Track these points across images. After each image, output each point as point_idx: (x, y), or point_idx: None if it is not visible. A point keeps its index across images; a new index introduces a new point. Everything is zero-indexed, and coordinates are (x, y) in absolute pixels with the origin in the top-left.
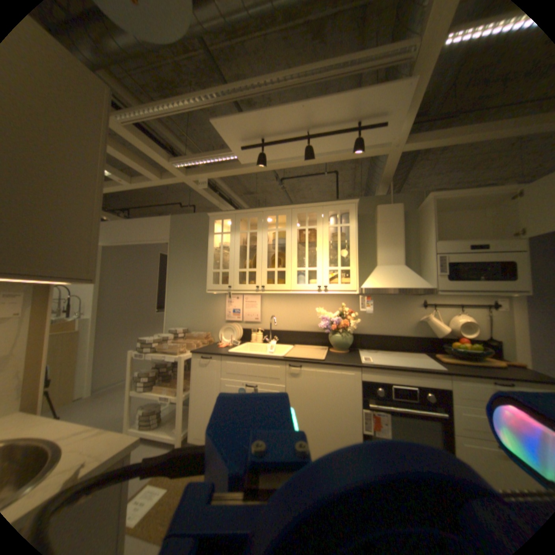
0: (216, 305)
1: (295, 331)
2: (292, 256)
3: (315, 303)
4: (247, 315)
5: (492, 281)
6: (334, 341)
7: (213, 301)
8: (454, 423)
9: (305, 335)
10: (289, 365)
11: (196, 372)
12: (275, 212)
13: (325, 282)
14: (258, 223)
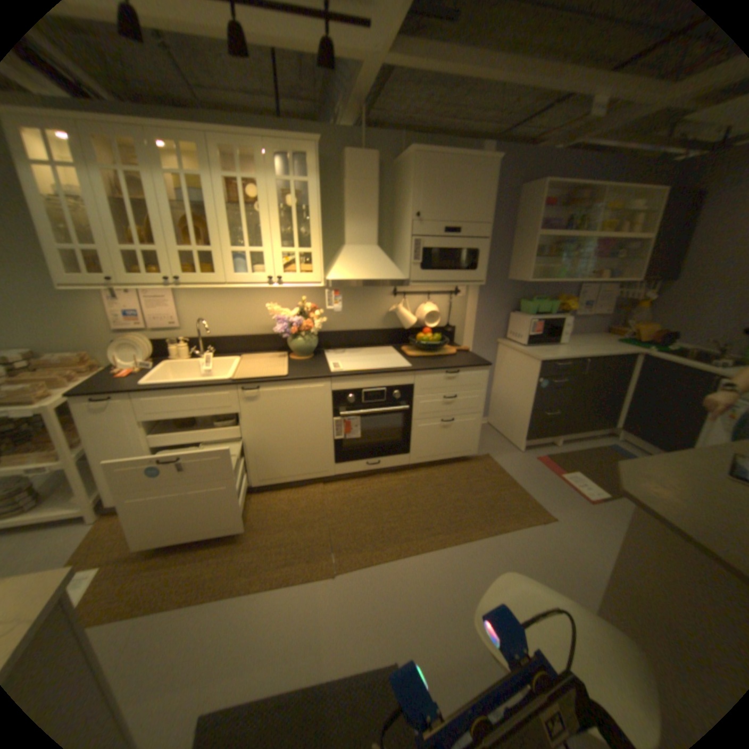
0: (82, 308)
1: (240, 337)
2: (220, 228)
3: (264, 297)
4: (153, 321)
5: (458, 272)
6: (296, 349)
7: (74, 300)
8: (412, 412)
9: (254, 342)
10: (243, 391)
11: (87, 425)
12: (172, 136)
13: (279, 272)
14: (139, 155)
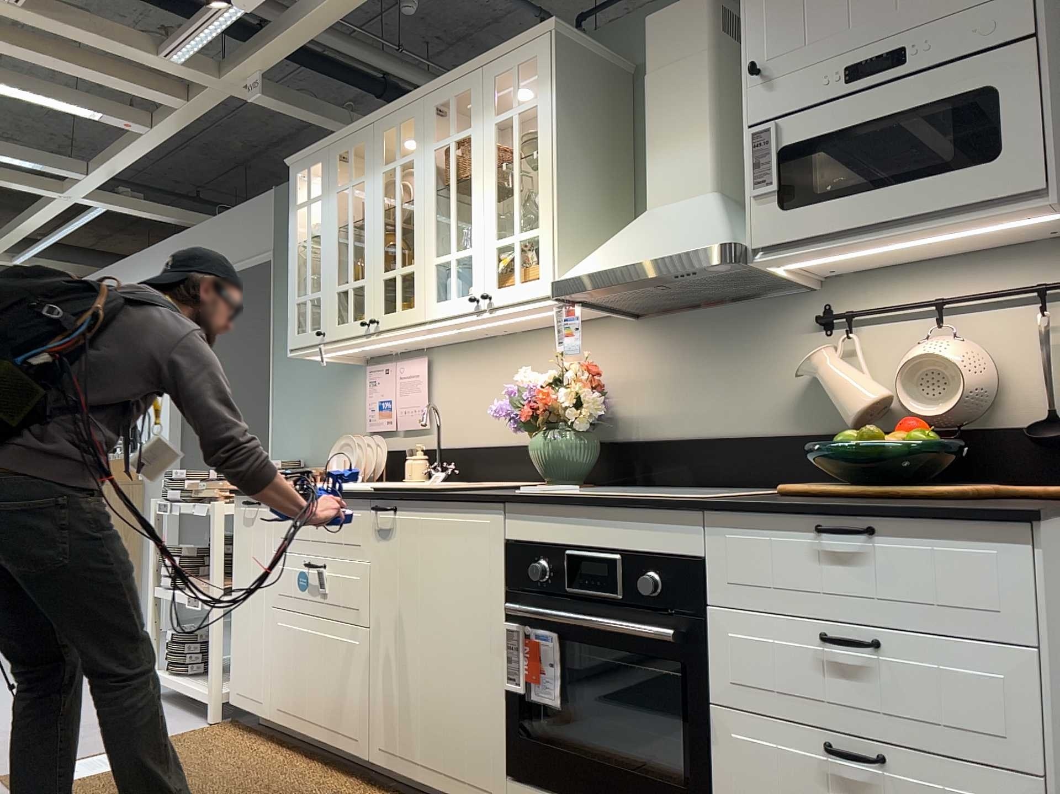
0: (351, 397)
1: (499, 446)
2: (426, 227)
3: (541, 361)
4: (403, 413)
5: (916, 180)
6: (536, 457)
7: (347, 387)
8: (711, 665)
9: (519, 458)
10: (372, 508)
11: (240, 539)
12: (395, 118)
13: (490, 282)
14: (367, 158)
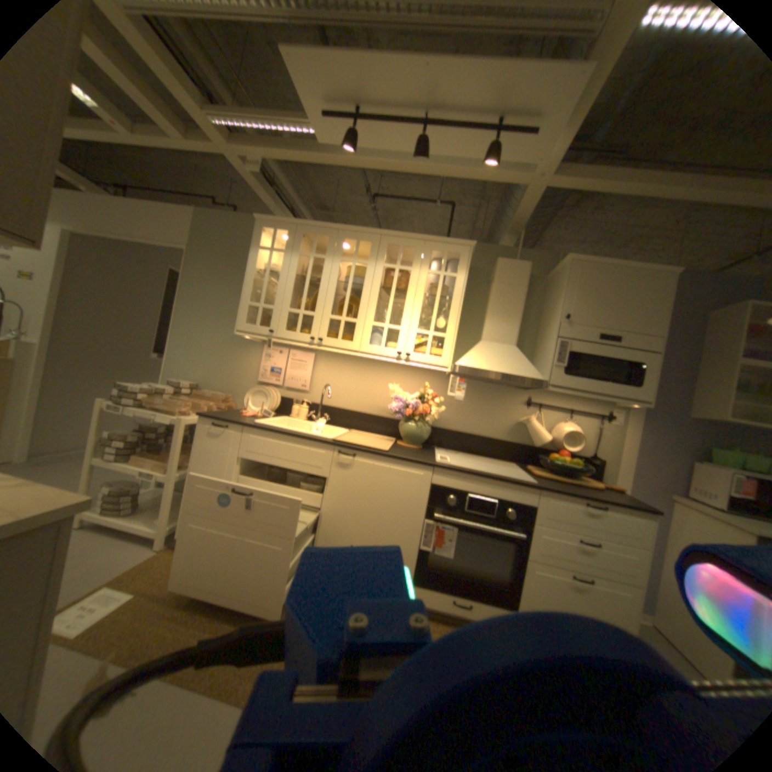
0: (246, 358)
1: (355, 411)
2: (369, 304)
3: (389, 378)
4: (291, 379)
5: (614, 384)
6: (404, 431)
7: (243, 351)
8: (530, 546)
9: (367, 419)
10: (339, 451)
11: (201, 444)
12: (356, 235)
13: (409, 348)
14: (329, 246)
